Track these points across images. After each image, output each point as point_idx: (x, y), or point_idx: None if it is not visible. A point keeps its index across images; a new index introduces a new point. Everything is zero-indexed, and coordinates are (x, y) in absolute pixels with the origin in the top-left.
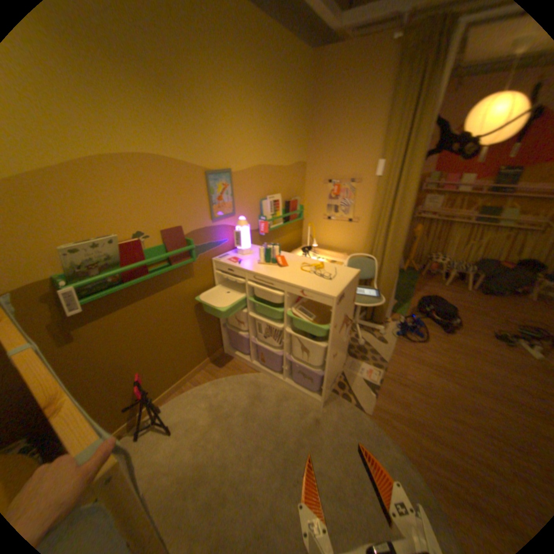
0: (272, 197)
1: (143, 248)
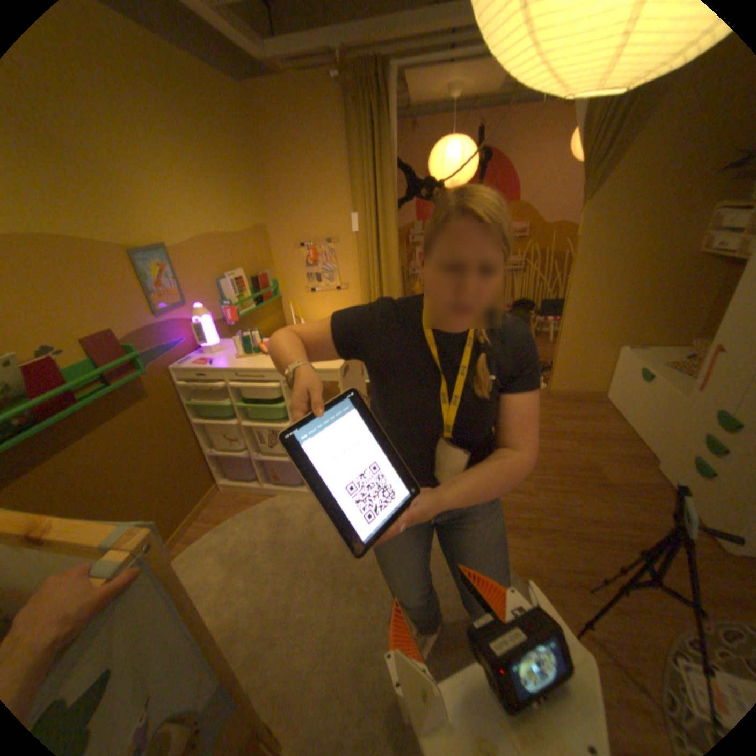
0: (233, 275)
1: (59, 369)
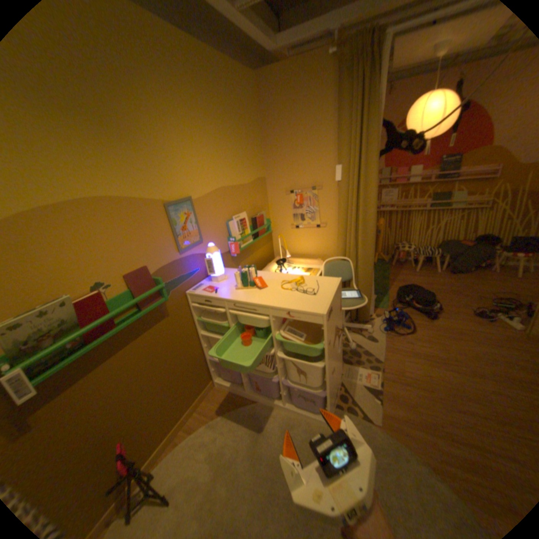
0: (239, 216)
1: (106, 299)
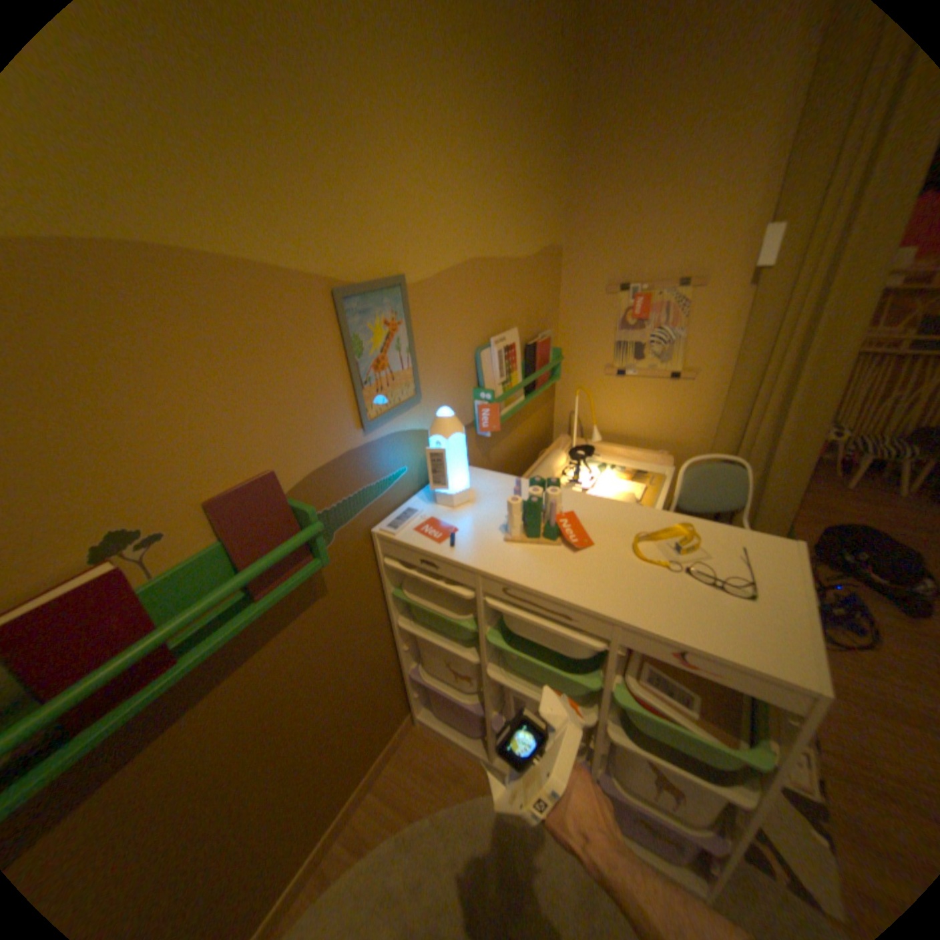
0: (504, 339)
1: (145, 581)
